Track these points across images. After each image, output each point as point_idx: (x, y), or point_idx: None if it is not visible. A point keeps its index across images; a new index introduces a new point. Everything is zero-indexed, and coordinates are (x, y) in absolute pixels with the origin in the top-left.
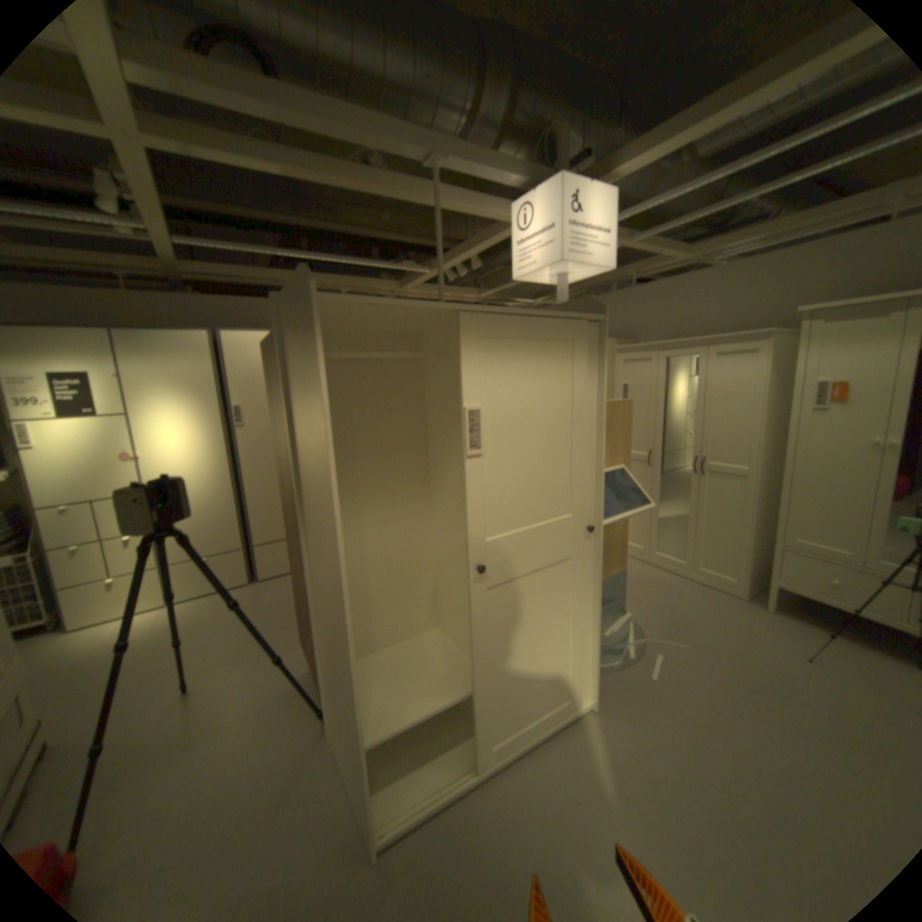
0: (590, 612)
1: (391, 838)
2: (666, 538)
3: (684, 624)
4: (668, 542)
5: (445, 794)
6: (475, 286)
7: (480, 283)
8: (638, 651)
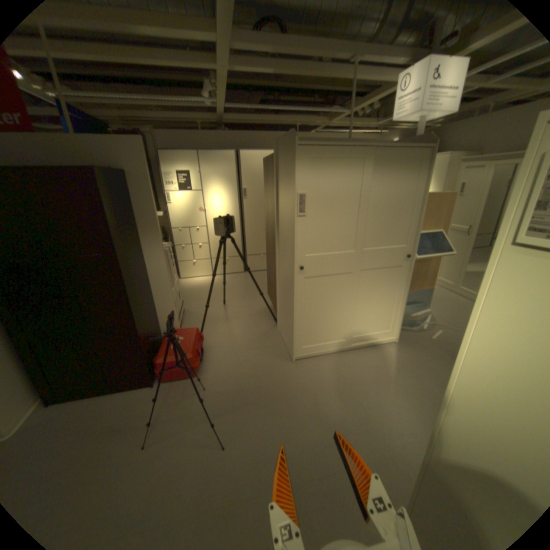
0: (401, 296)
1: (301, 356)
2: (474, 282)
3: (463, 321)
4: (474, 284)
5: (322, 349)
6: (376, 117)
7: (379, 114)
8: (429, 327)
